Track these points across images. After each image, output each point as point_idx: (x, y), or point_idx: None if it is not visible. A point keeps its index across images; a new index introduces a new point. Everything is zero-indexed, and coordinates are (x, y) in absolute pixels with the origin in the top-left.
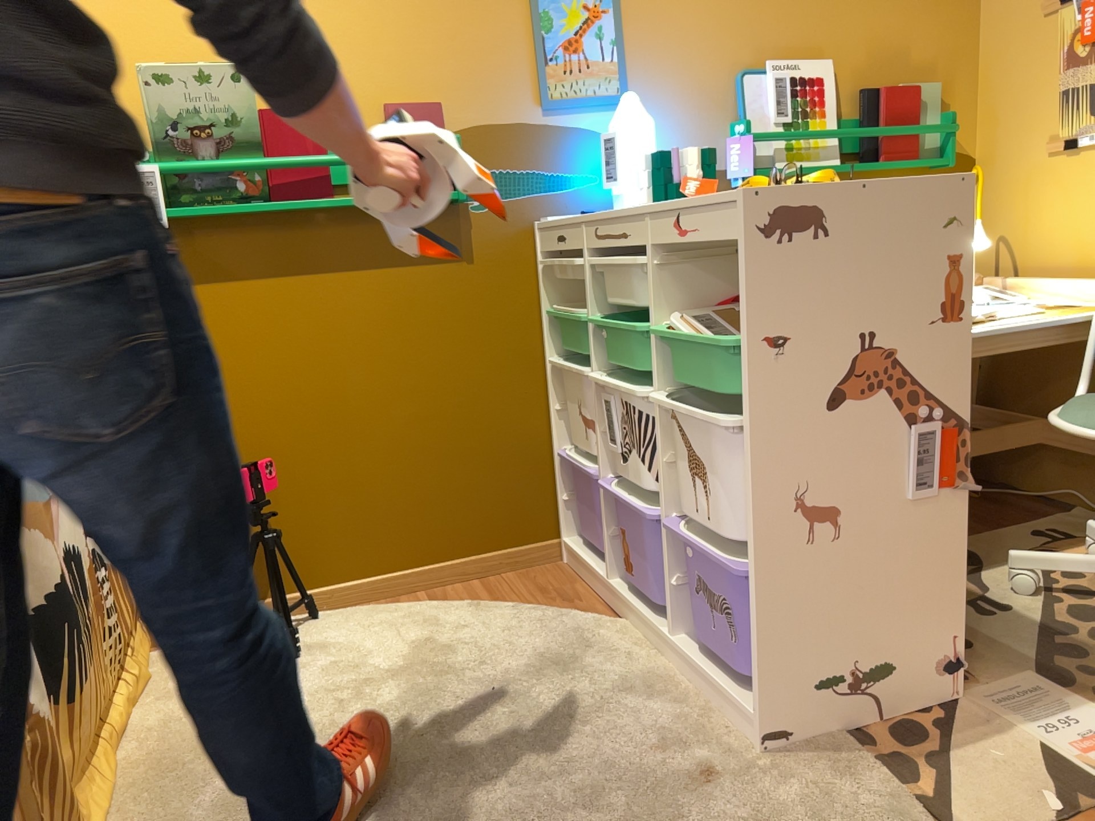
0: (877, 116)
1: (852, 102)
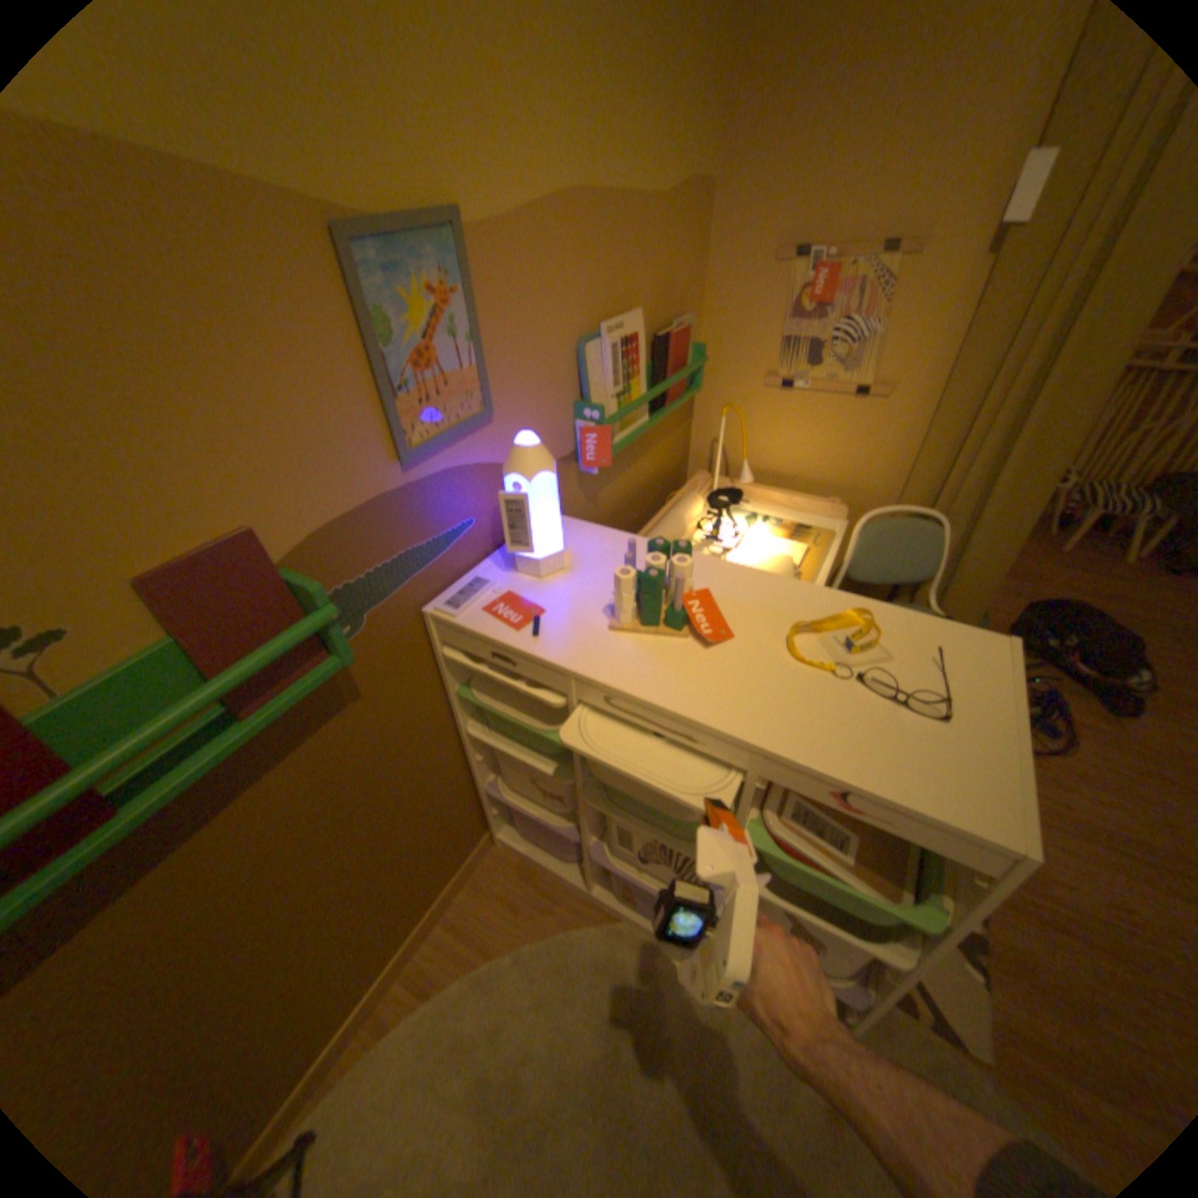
0: (667, 361)
1: (647, 344)
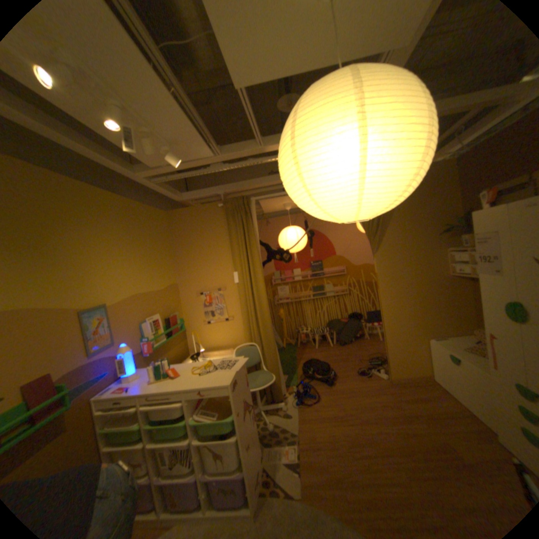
0: (170, 324)
1: (163, 321)
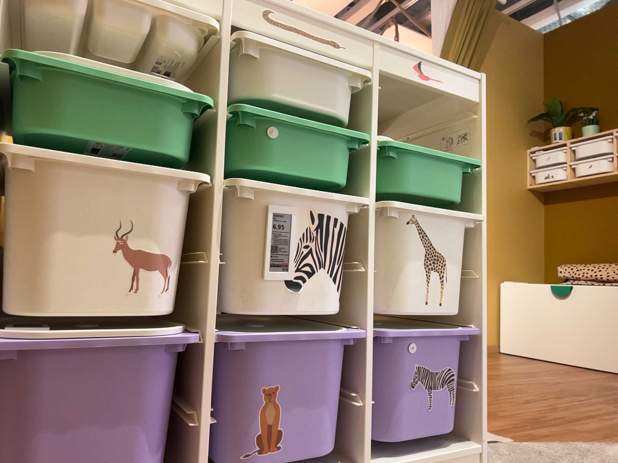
0: None
1: None
